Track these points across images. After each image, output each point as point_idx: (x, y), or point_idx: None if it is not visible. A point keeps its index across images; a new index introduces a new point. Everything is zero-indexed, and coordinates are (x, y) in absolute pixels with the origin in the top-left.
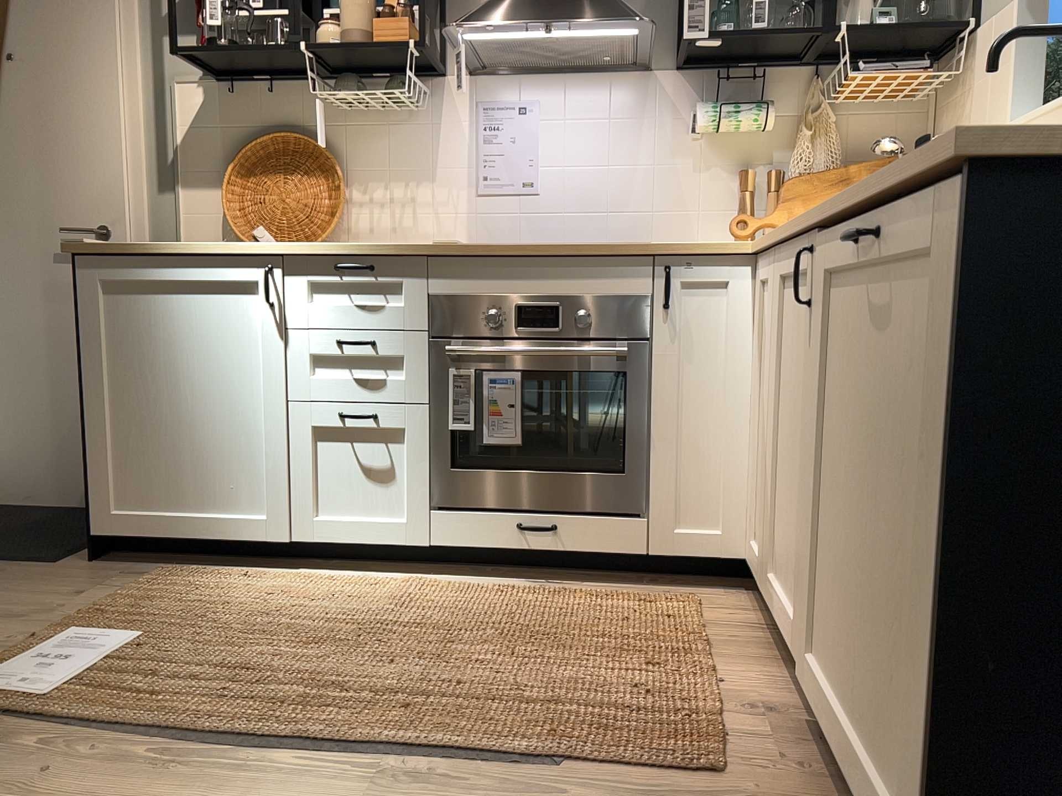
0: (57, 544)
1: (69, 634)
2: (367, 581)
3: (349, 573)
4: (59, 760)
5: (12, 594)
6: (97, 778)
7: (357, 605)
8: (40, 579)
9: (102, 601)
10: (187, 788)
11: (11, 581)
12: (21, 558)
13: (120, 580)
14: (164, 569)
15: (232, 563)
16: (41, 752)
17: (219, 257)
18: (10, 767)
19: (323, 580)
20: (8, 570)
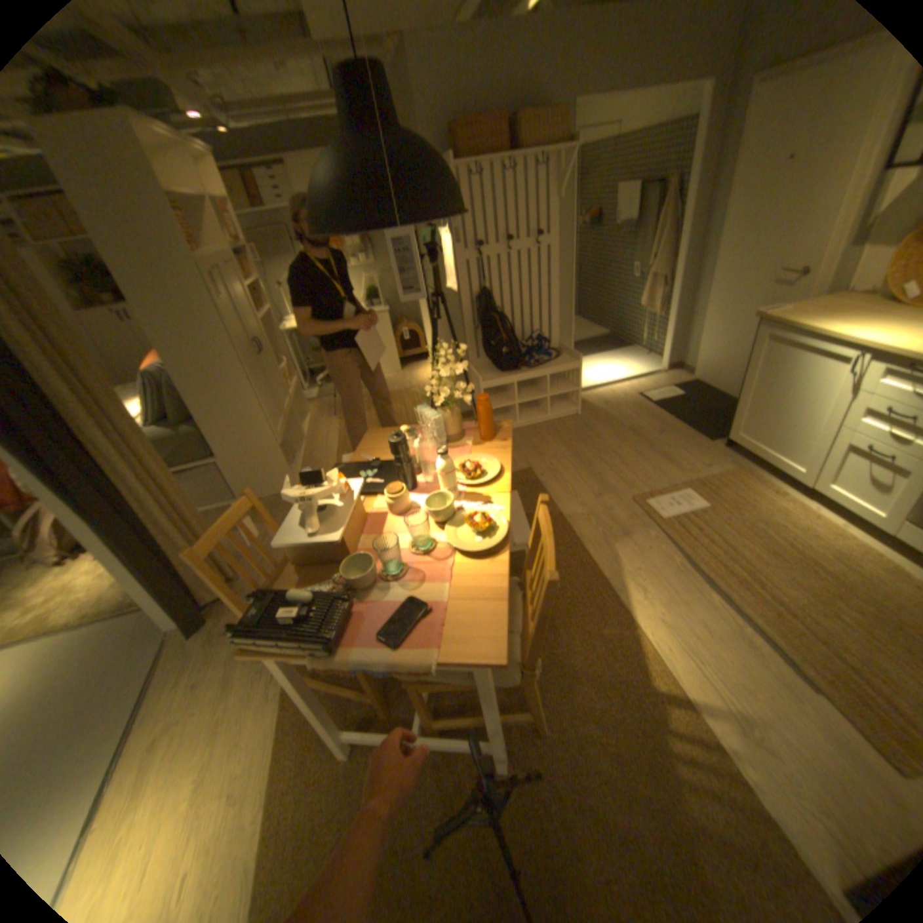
0: (720, 428)
1: (692, 488)
2: (843, 529)
3: (839, 517)
4: (658, 543)
5: (689, 453)
6: (662, 557)
7: (818, 543)
8: (702, 448)
9: (714, 475)
10: (682, 581)
11: (692, 445)
12: (703, 432)
13: (729, 465)
14: (749, 468)
15: (785, 477)
16: (655, 536)
17: (834, 338)
18: (646, 536)
19: (817, 516)
20: (695, 437)
